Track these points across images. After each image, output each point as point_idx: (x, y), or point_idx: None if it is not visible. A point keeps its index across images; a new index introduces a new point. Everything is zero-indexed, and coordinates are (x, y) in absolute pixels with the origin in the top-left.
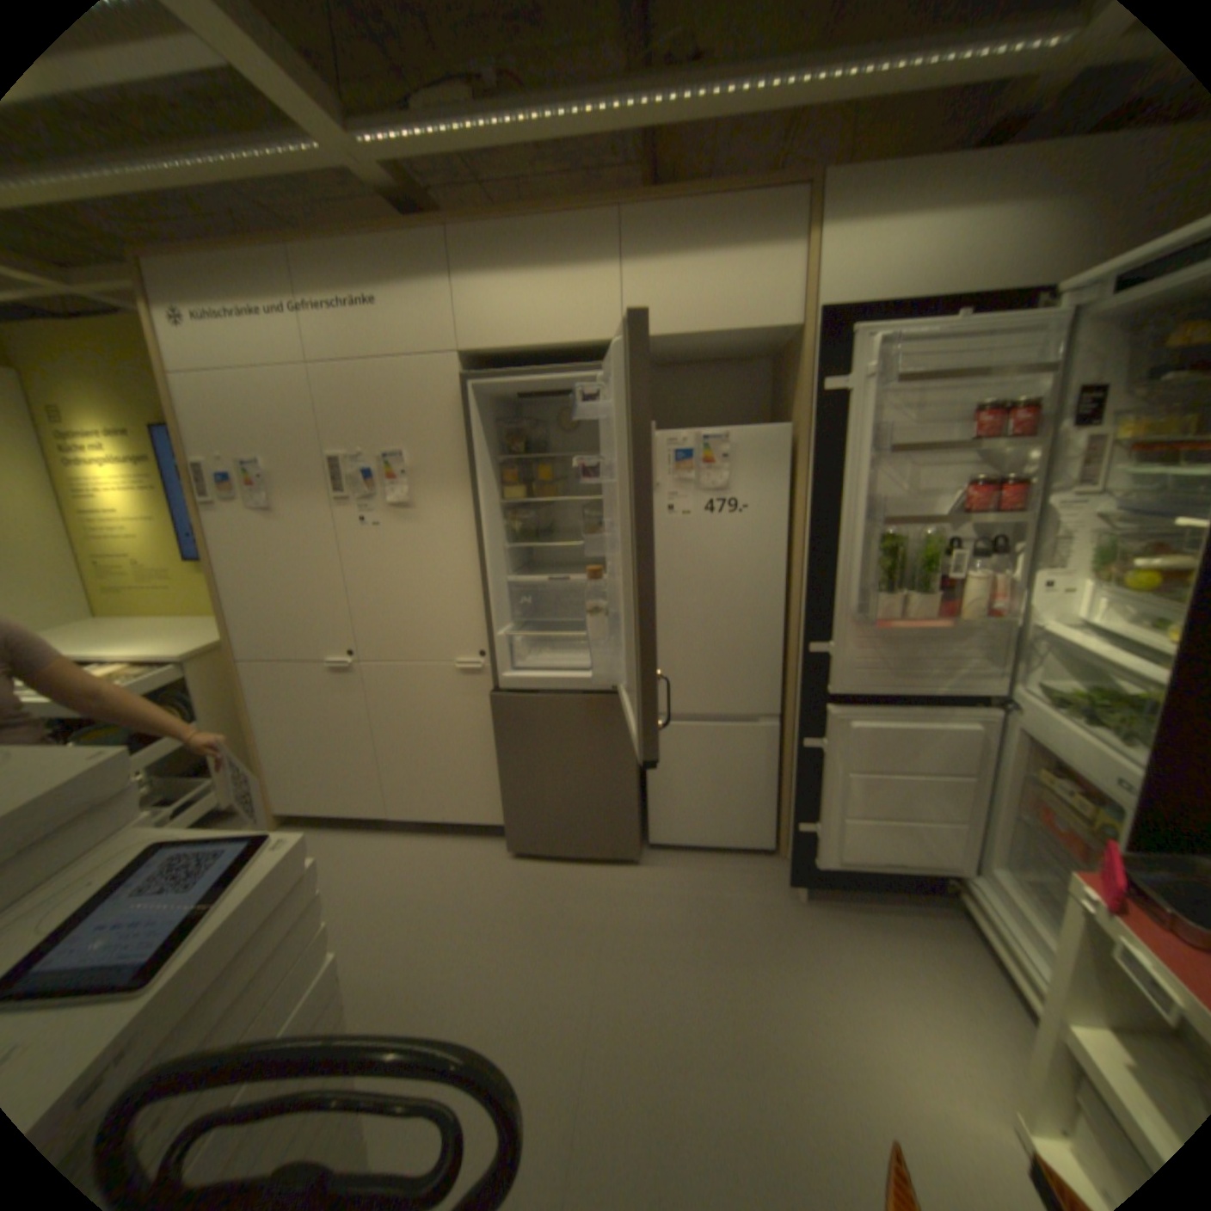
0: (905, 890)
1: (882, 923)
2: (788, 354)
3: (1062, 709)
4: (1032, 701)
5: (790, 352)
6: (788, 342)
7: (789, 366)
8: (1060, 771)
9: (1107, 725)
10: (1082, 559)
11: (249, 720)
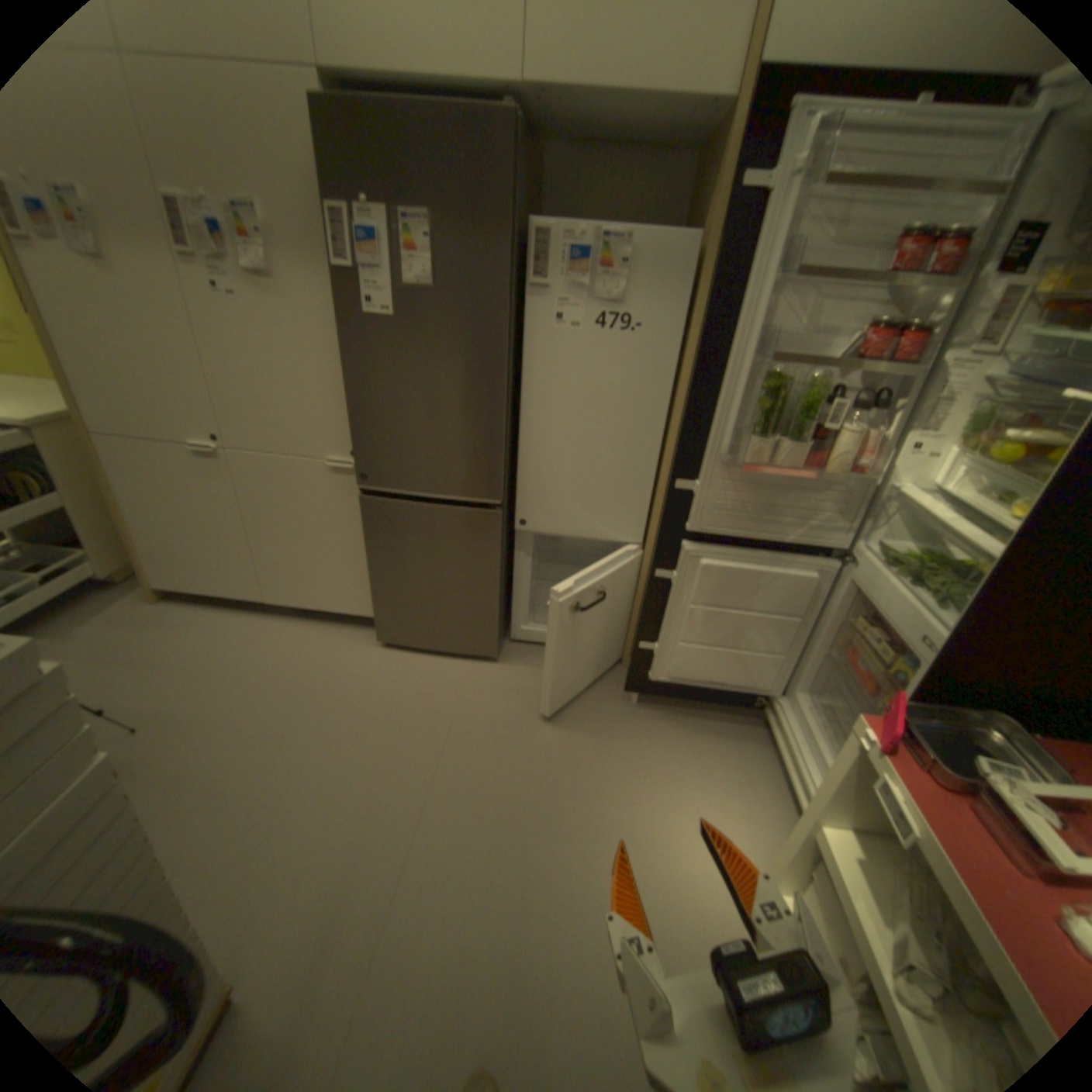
0: (720, 700)
1: (696, 724)
2: (715, 143)
3: (893, 566)
4: (868, 556)
5: (717, 140)
6: (717, 125)
7: (713, 159)
8: (875, 619)
9: (929, 586)
10: (956, 423)
11: (115, 497)
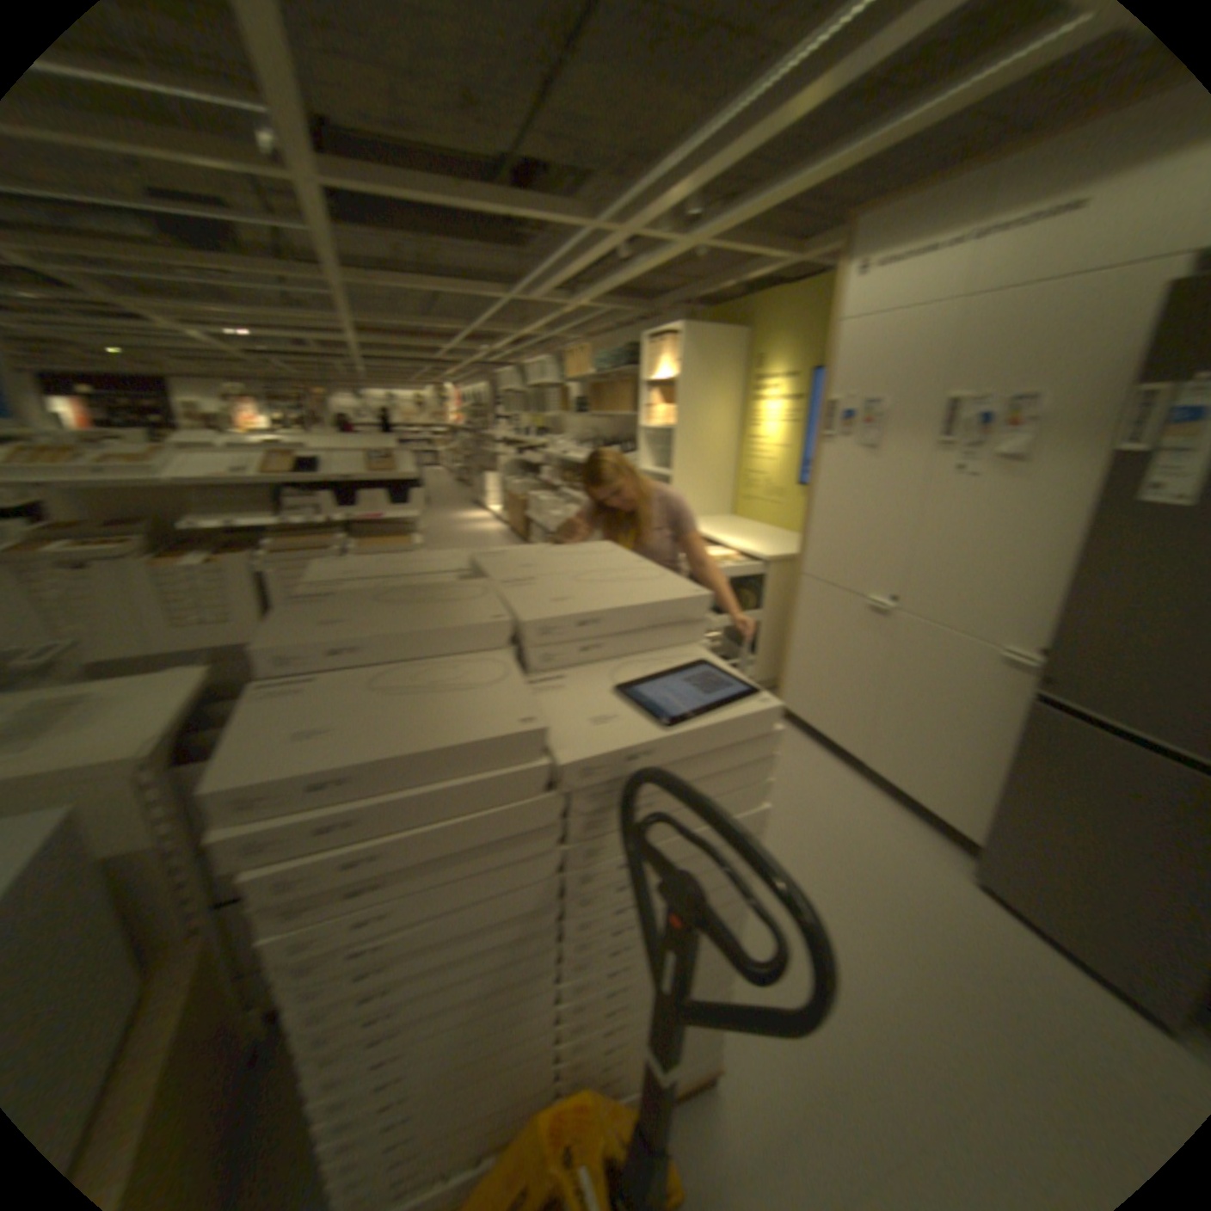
0: None
1: None
2: None
3: None
4: None
5: None
6: None
7: None
8: None
9: None
10: None
11: (791, 624)
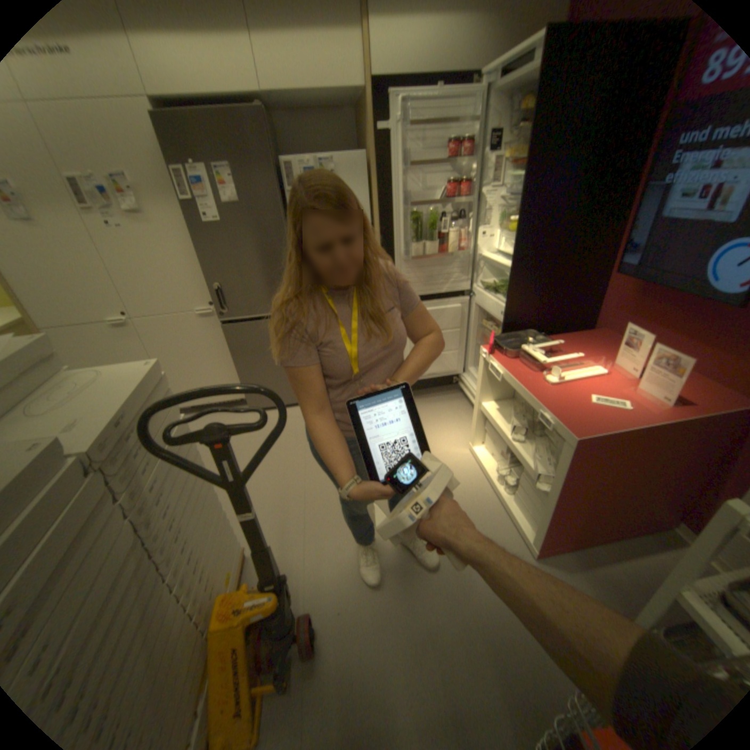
0: (436, 385)
1: (428, 400)
2: (360, 105)
3: (488, 291)
4: (478, 290)
5: (361, 104)
6: (359, 97)
7: (362, 114)
8: (489, 319)
9: (499, 292)
10: (495, 220)
11: None
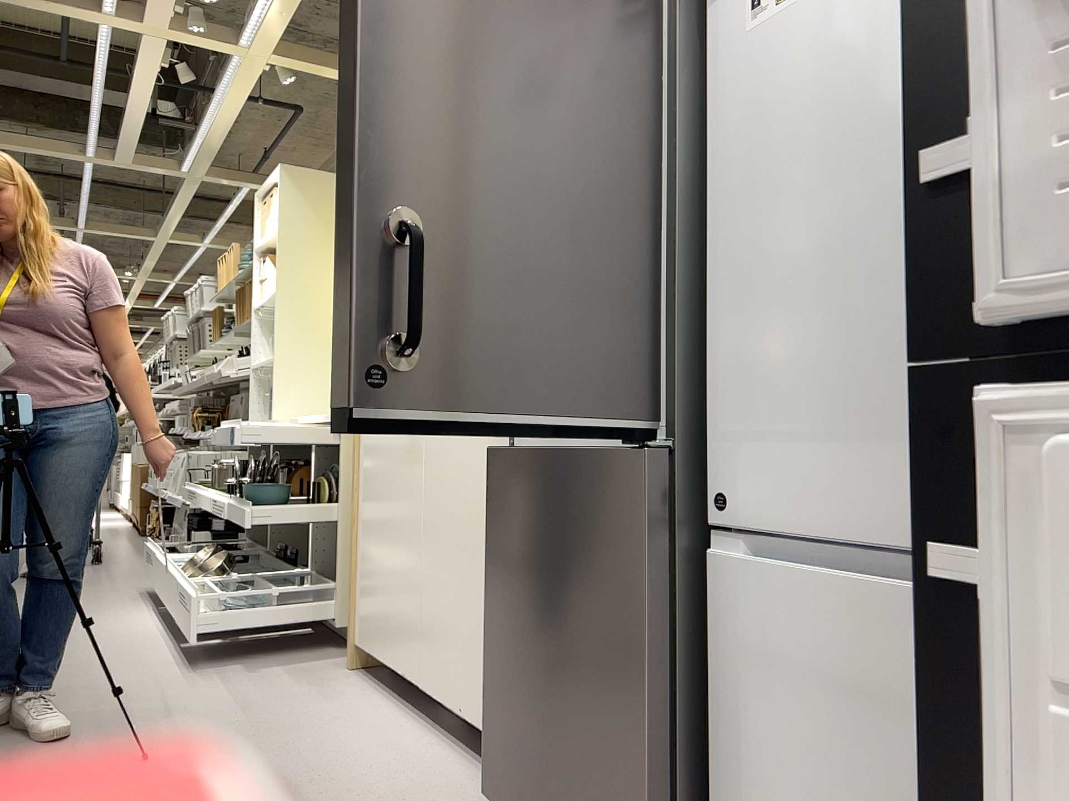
0: None
1: None
2: None
3: None
4: None
5: None
6: None
7: None
8: None
9: None
10: None
11: (355, 501)
